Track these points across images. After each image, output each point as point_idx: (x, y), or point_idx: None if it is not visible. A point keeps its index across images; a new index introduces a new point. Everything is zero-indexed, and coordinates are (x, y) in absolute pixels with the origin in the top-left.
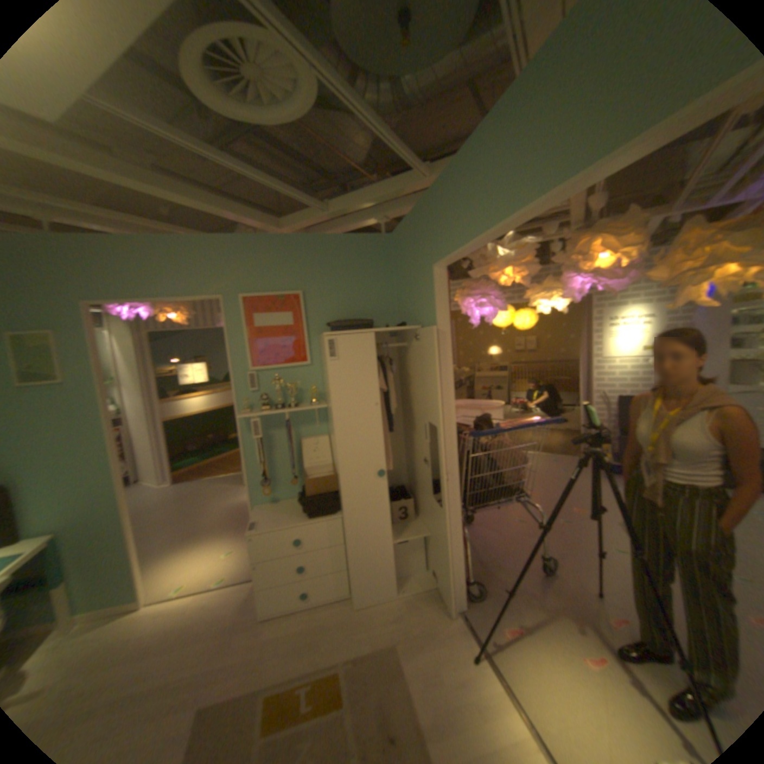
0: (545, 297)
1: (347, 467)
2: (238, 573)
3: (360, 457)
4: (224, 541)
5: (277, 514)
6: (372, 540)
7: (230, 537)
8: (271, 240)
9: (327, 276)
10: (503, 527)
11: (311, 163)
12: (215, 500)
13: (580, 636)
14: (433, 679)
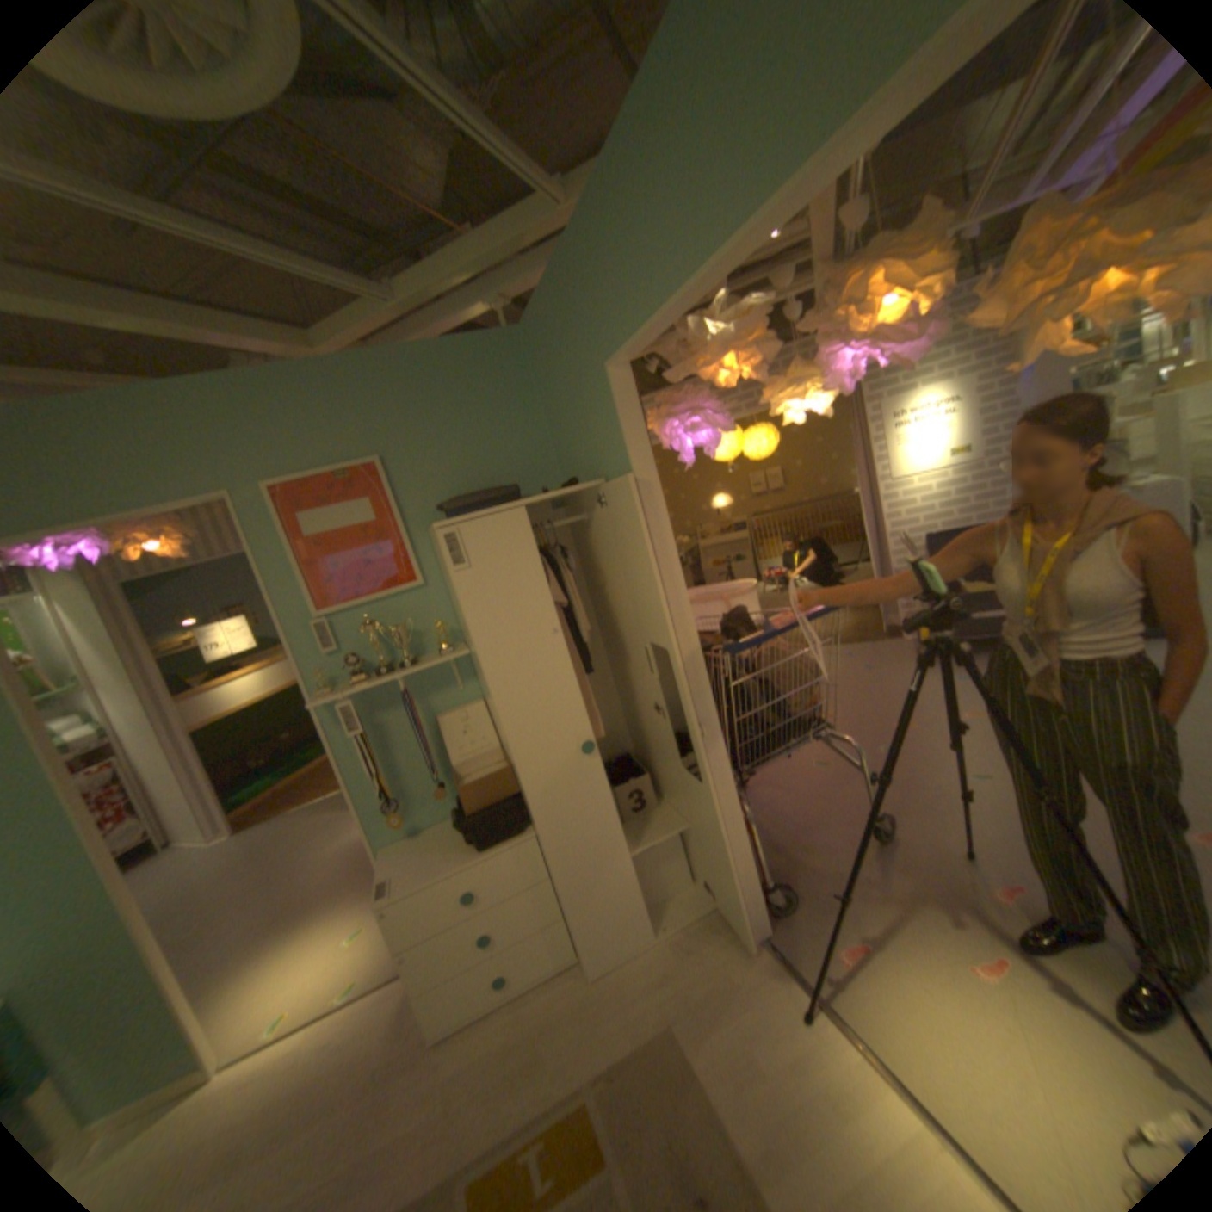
0: (789, 398)
1: (525, 752)
2: (376, 967)
3: (545, 729)
4: (341, 916)
5: (420, 858)
6: (594, 861)
7: (349, 905)
8: (295, 371)
9: (416, 420)
10: (796, 779)
11: (343, 216)
12: (311, 846)
13: (956, 932)
14: (744, 1071)
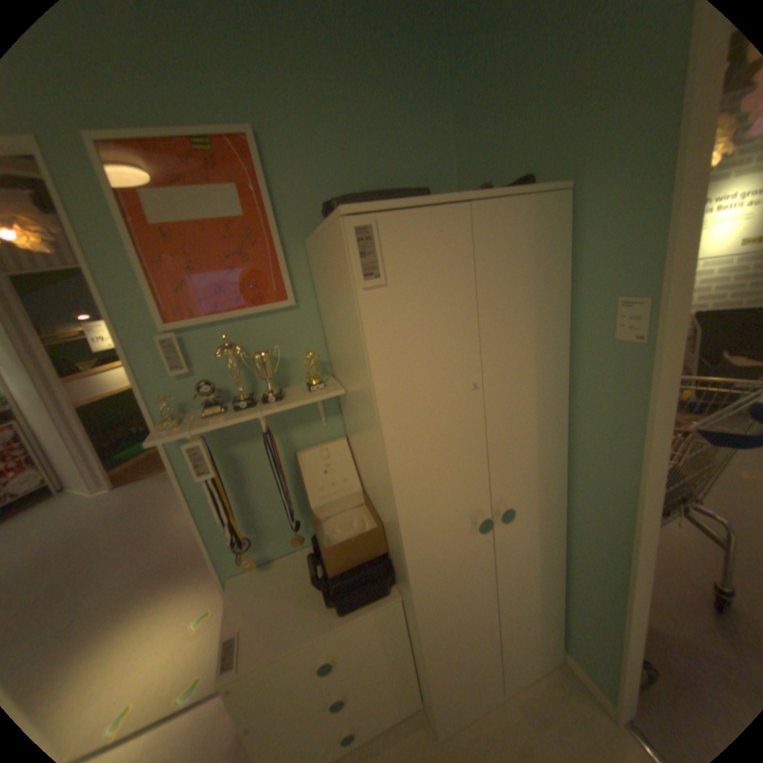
0: None
1: (417, 531)
2: None
3: (444, 505)
4: (191, 593)
5: (272, 606)
6: (467, 636)
7: (199, 583)
8: None
9: (302, 85)
10: None
11: None
12: (172, 512)
13: None
14: None
